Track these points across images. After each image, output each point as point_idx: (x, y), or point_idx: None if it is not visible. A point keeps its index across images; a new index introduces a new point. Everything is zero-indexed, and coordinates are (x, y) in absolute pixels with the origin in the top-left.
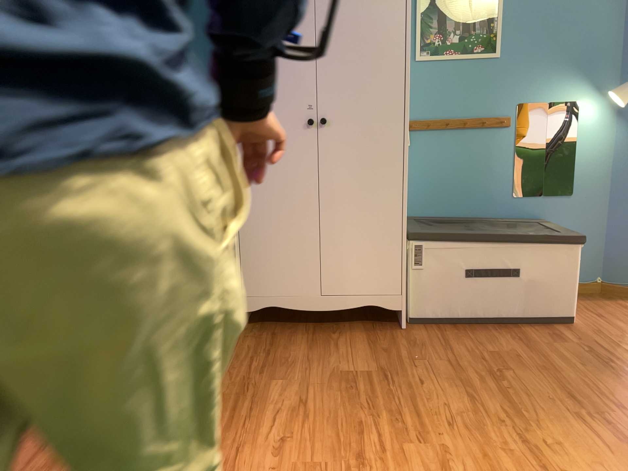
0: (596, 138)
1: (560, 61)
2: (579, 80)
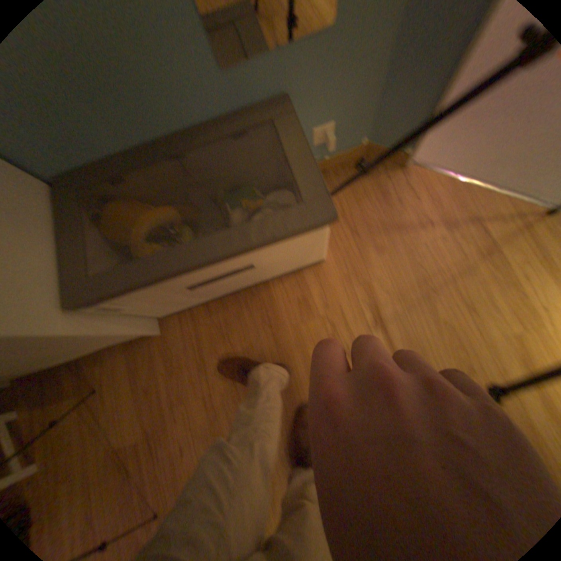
0: None
1: None
2: None
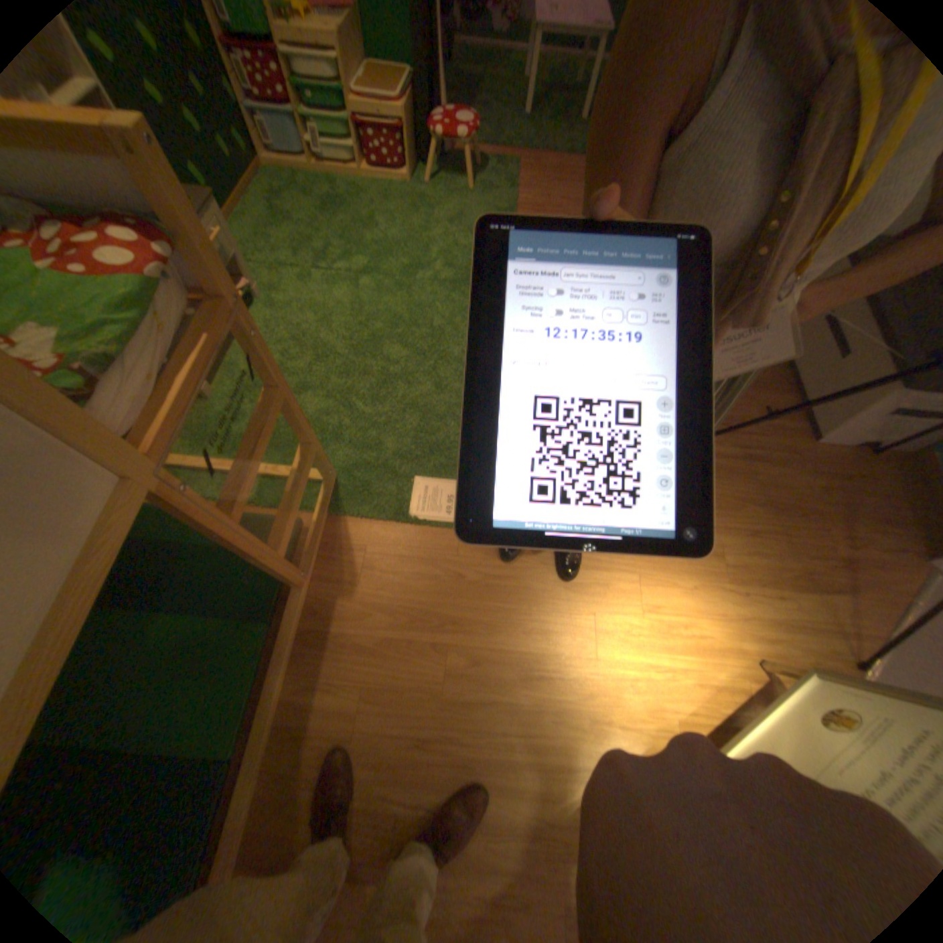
0: None
1: None
2: None
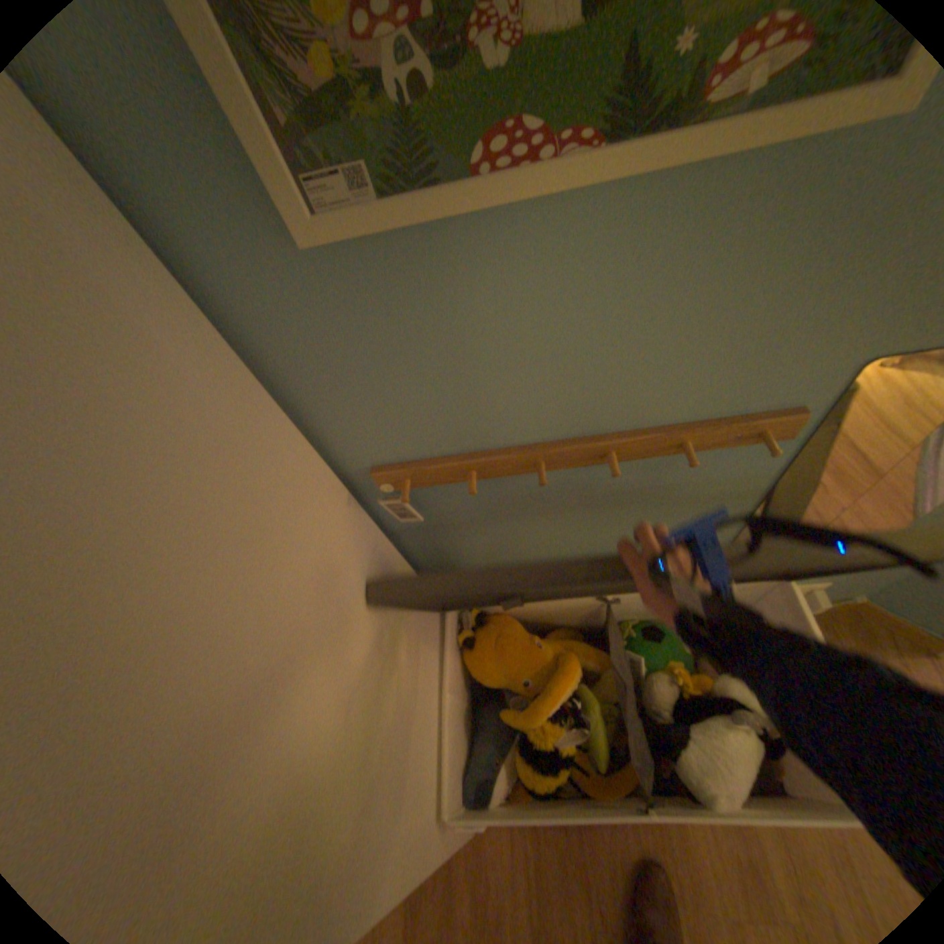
0: None
1: None
2: None
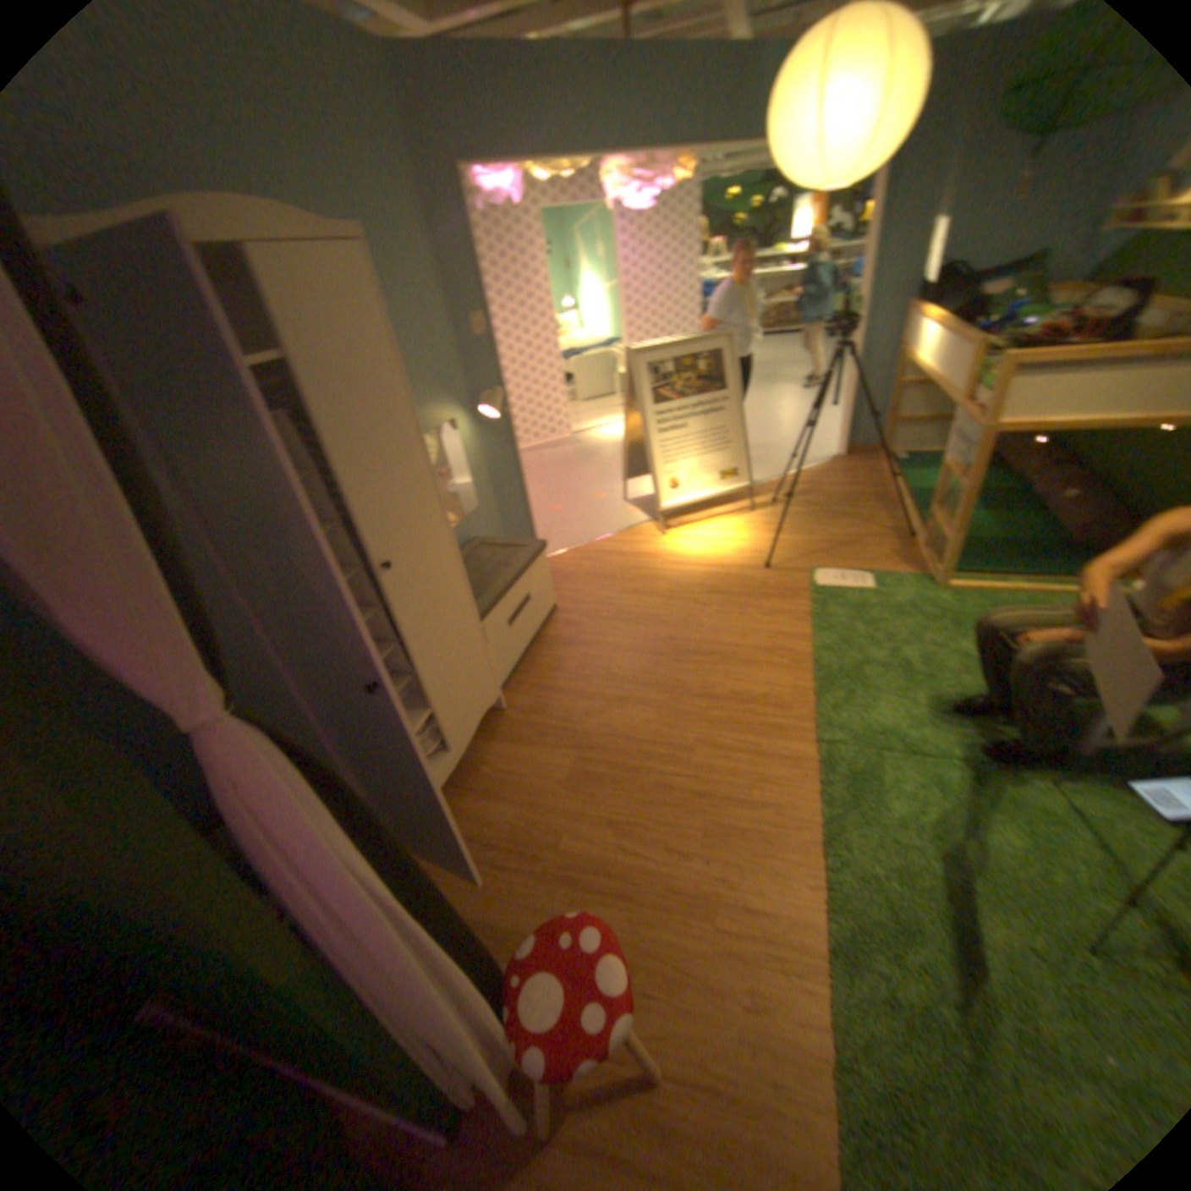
0: (472, 448)
1: (431, 382)
2: (447, 397)
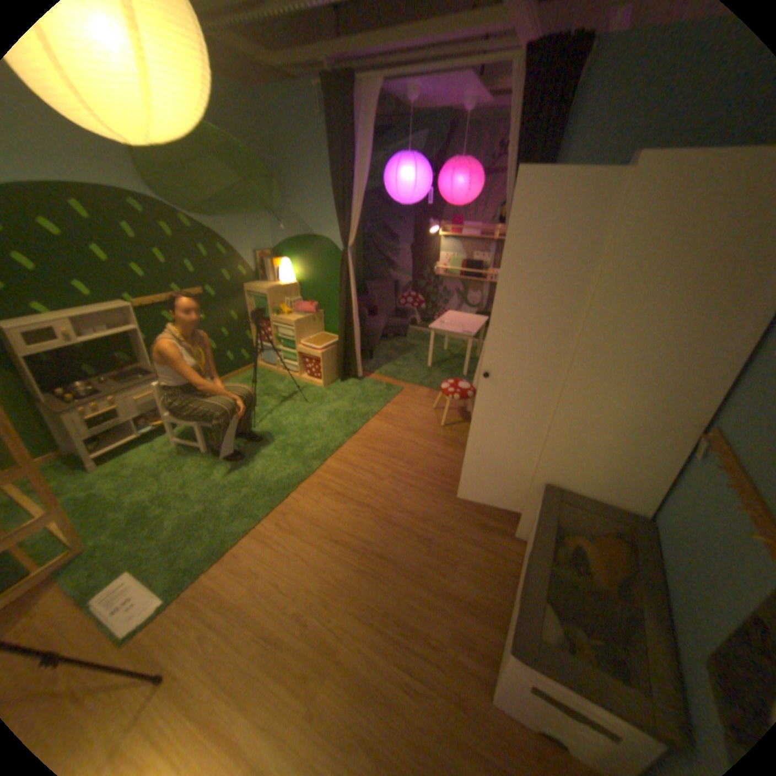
0: None
1: None
2: None
